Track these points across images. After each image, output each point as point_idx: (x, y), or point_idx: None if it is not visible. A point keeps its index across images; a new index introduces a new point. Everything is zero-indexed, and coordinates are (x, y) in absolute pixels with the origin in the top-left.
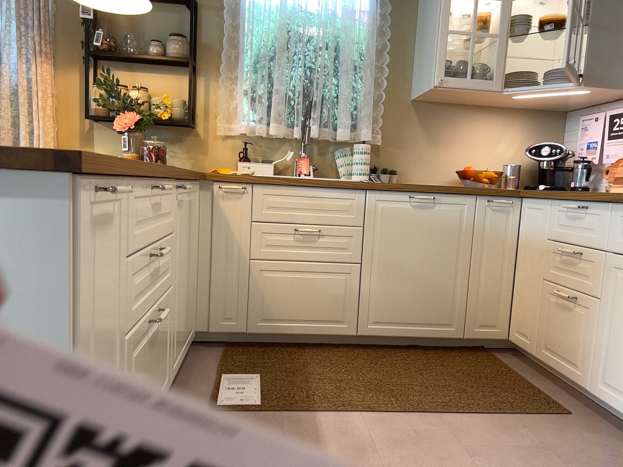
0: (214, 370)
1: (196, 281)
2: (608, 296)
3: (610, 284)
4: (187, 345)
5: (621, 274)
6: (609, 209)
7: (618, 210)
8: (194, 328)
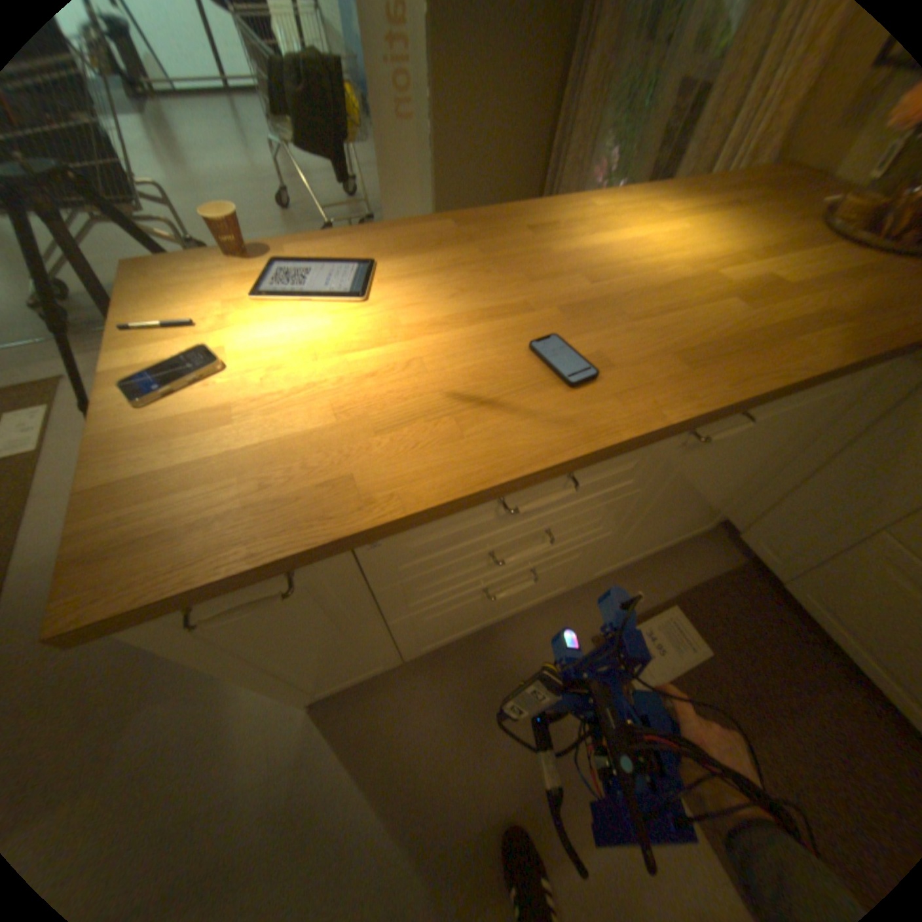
0: (685, 589)
1: (769, 481)
2: None
3: None
4: (675, 545)
5: None
6: None
7: None
8: (727, 520)
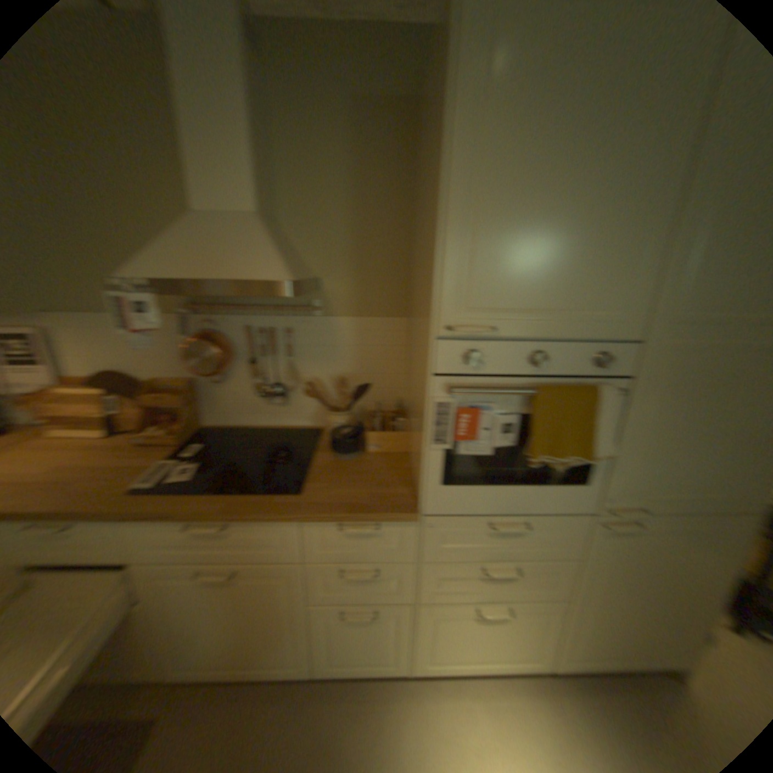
0: None
1: None
2: (140, 606)
3: (137, 595)
4: None
5: (149, 584)
6: (100, 527)
7: (116, 527)
8: None
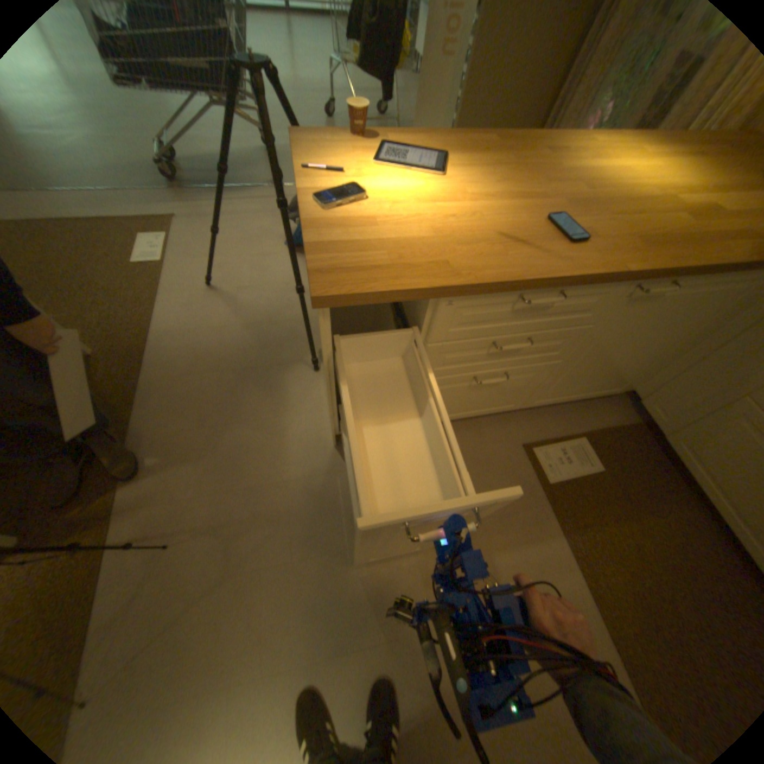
0: (594, 429)
1: (675, 360)
2: None
3: None
4: (594, 397)
5: None
6: None
7: None
8: (635, 389)
